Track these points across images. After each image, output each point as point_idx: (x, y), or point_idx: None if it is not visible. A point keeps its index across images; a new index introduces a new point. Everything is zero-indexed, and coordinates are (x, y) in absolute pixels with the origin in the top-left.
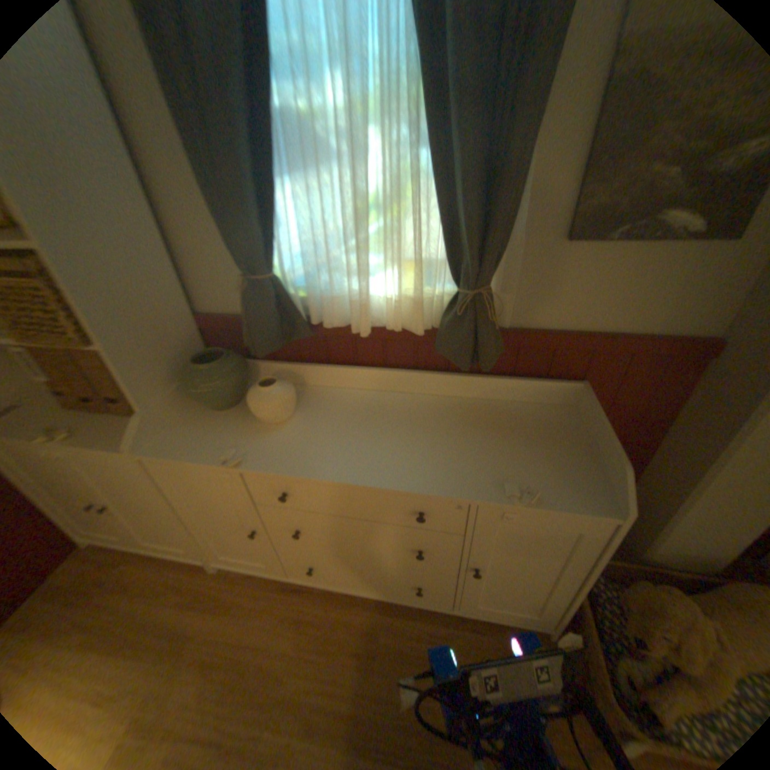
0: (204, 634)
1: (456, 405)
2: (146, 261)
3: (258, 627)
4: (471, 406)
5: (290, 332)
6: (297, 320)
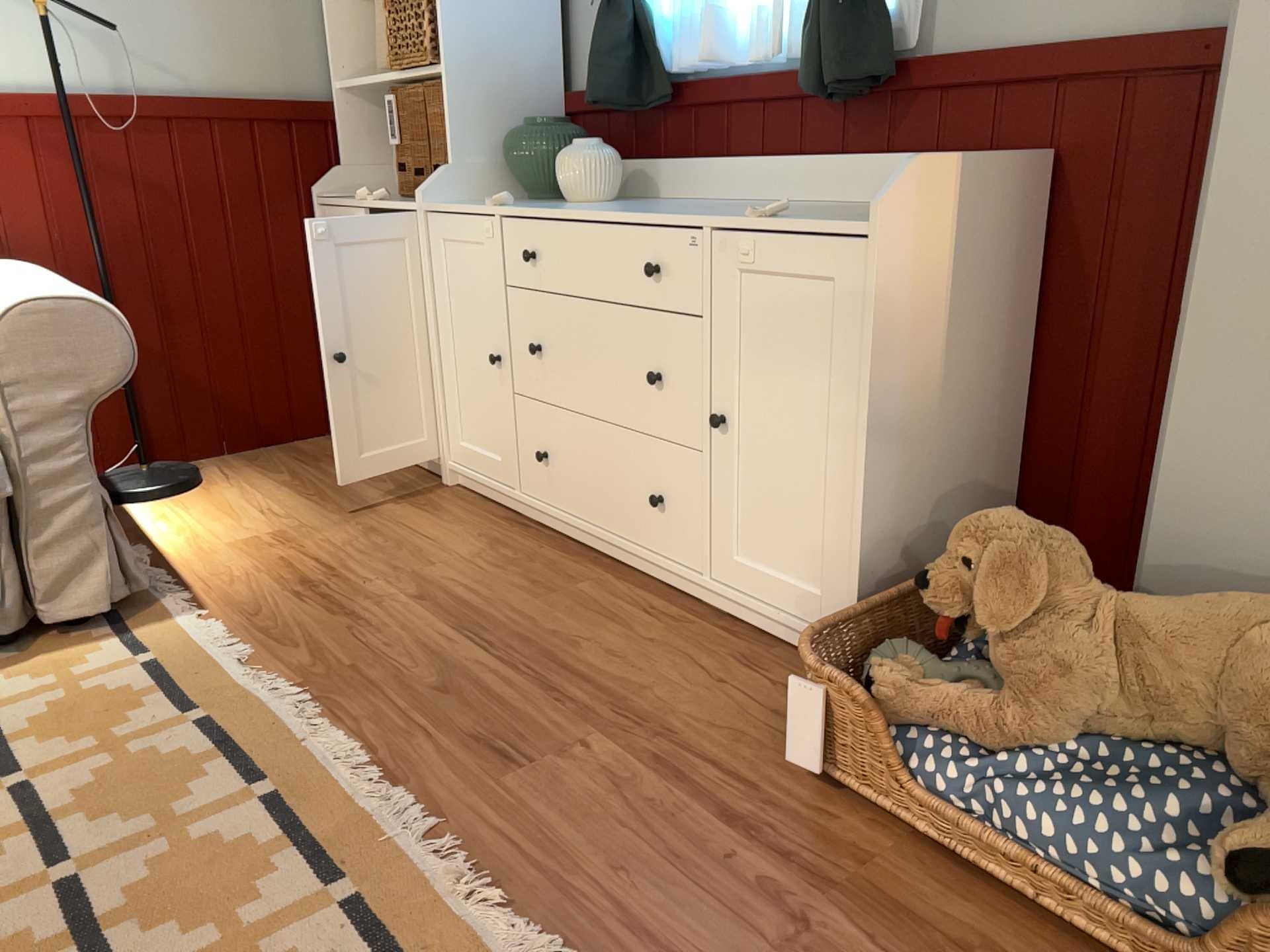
0: (390, 515)
1: (825, 207)
2: (523, 1)
3: (448, 531)
4: (846, 207)
5: (643, 97)
6: (653, 74)
